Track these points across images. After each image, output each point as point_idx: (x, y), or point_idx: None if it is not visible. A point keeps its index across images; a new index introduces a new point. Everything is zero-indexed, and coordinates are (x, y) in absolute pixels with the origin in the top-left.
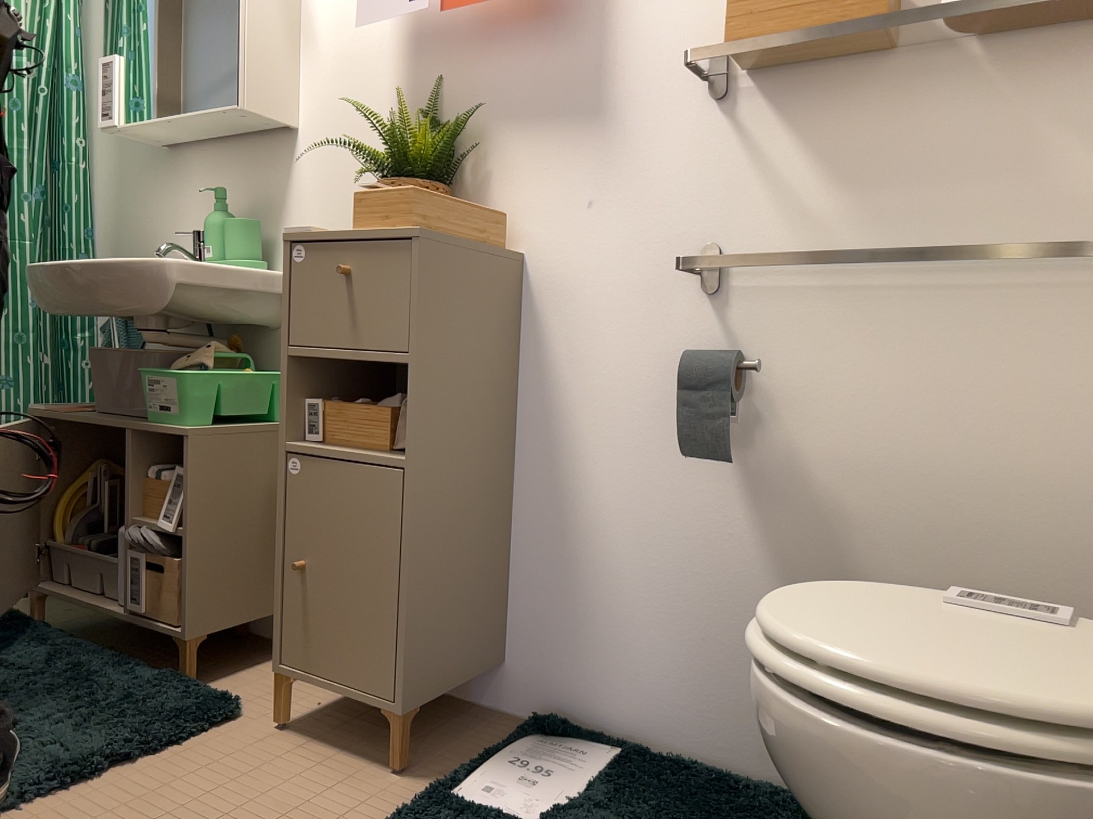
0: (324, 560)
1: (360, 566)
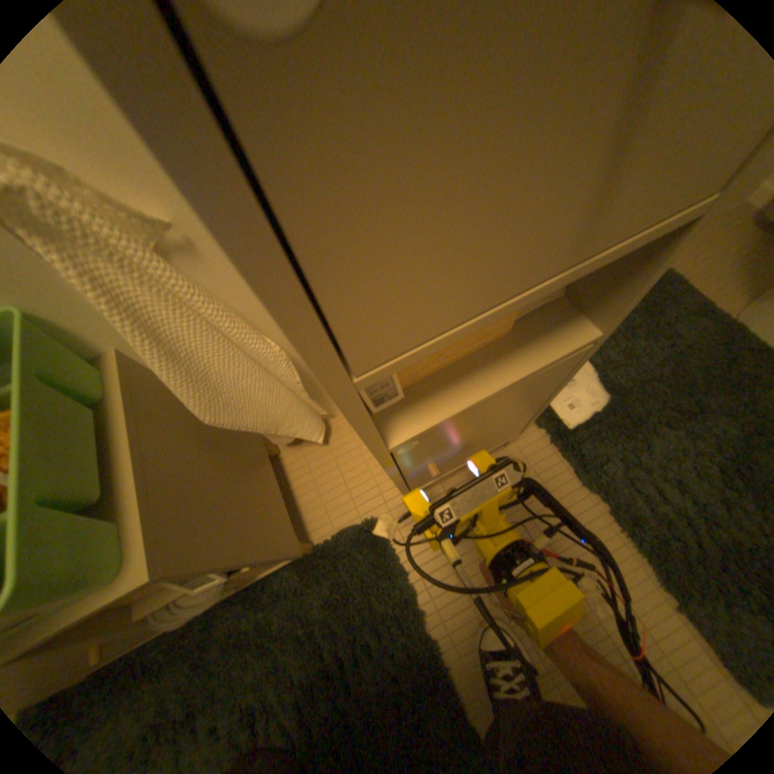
0: (452, 452)
1: (496, 427)
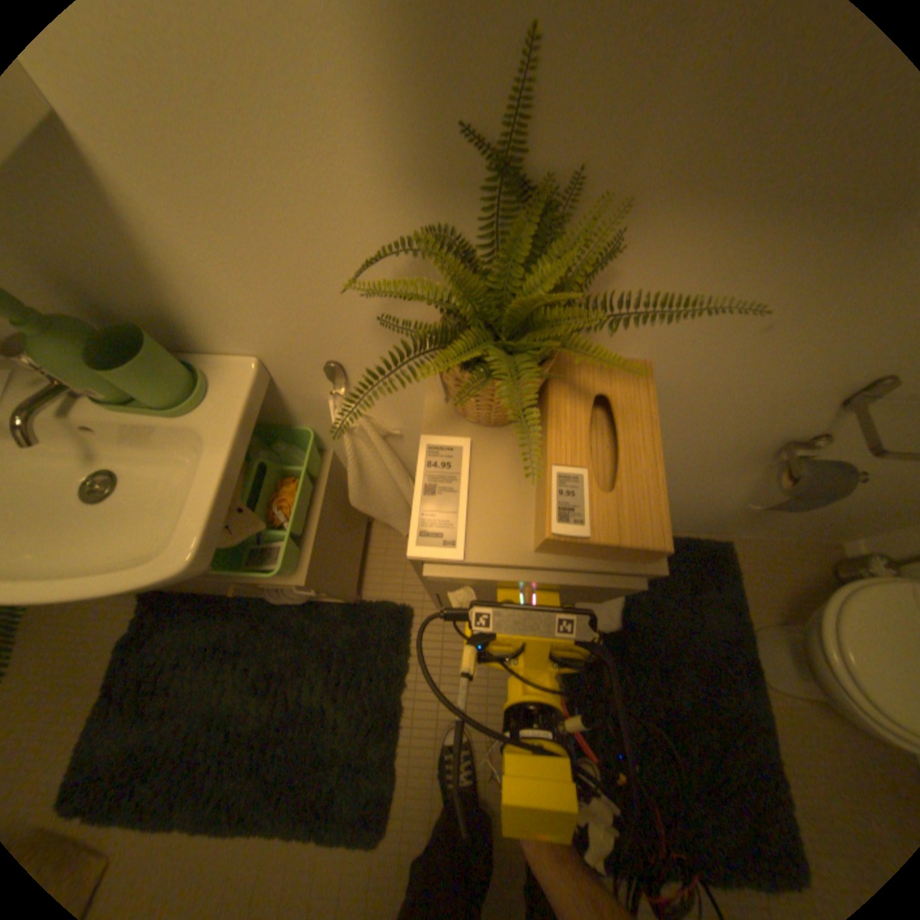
0: None
1: None
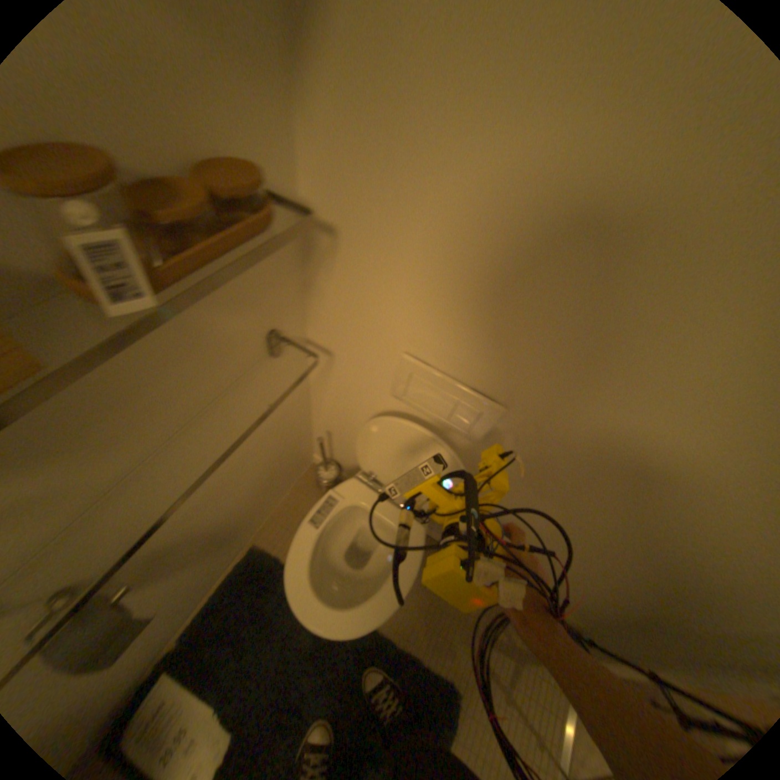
0: None
1: None
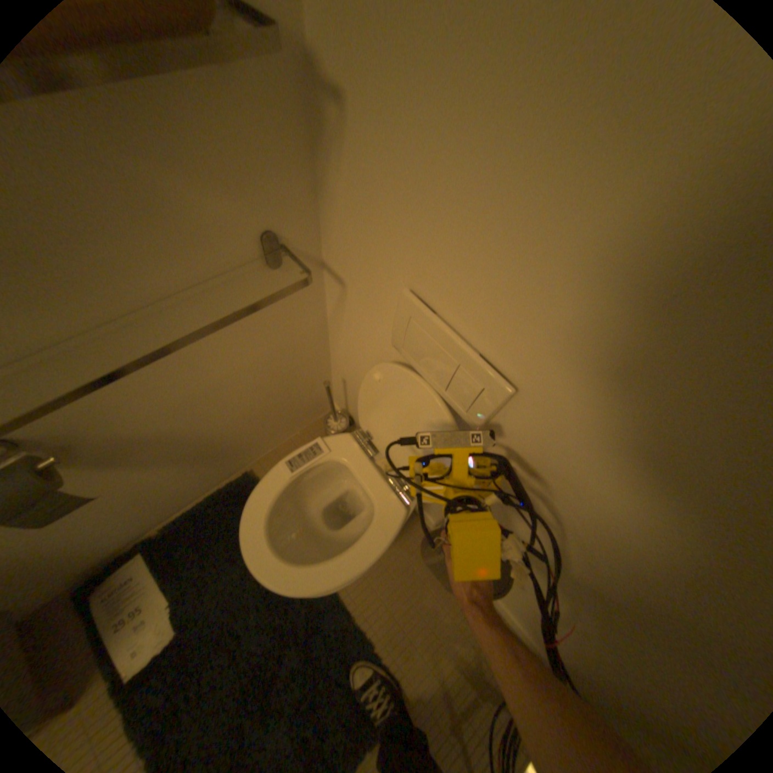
0: None
1: None
